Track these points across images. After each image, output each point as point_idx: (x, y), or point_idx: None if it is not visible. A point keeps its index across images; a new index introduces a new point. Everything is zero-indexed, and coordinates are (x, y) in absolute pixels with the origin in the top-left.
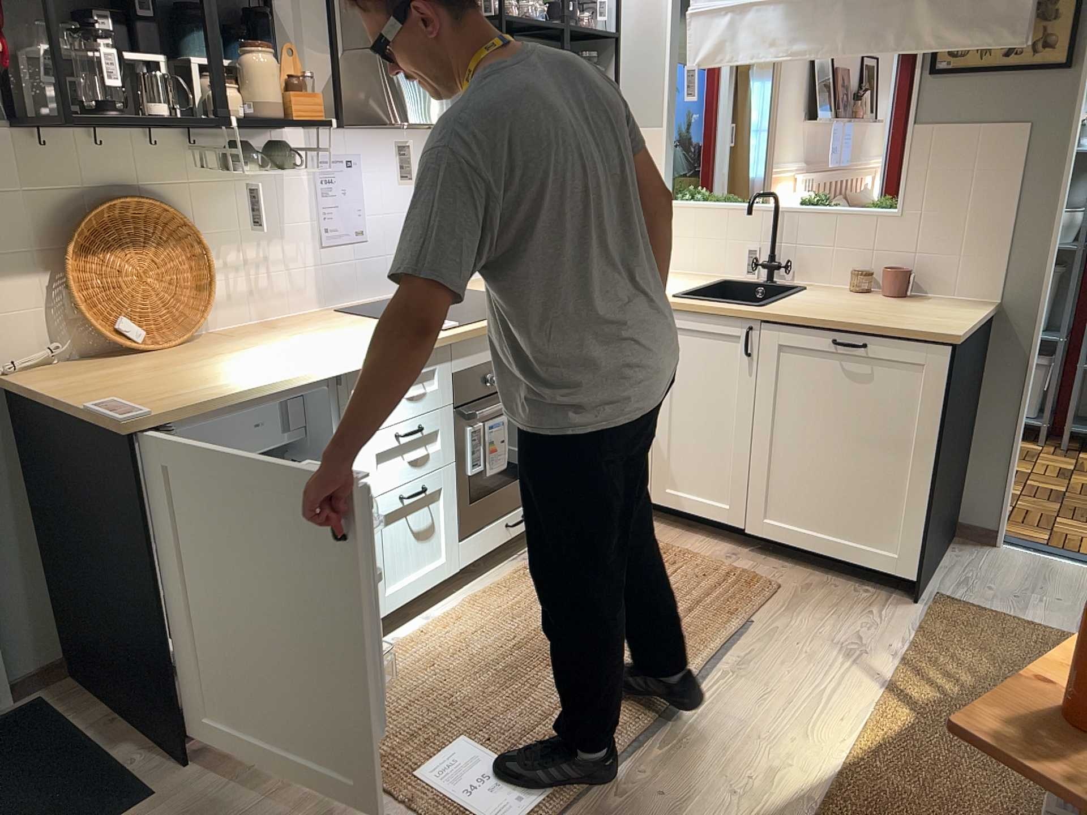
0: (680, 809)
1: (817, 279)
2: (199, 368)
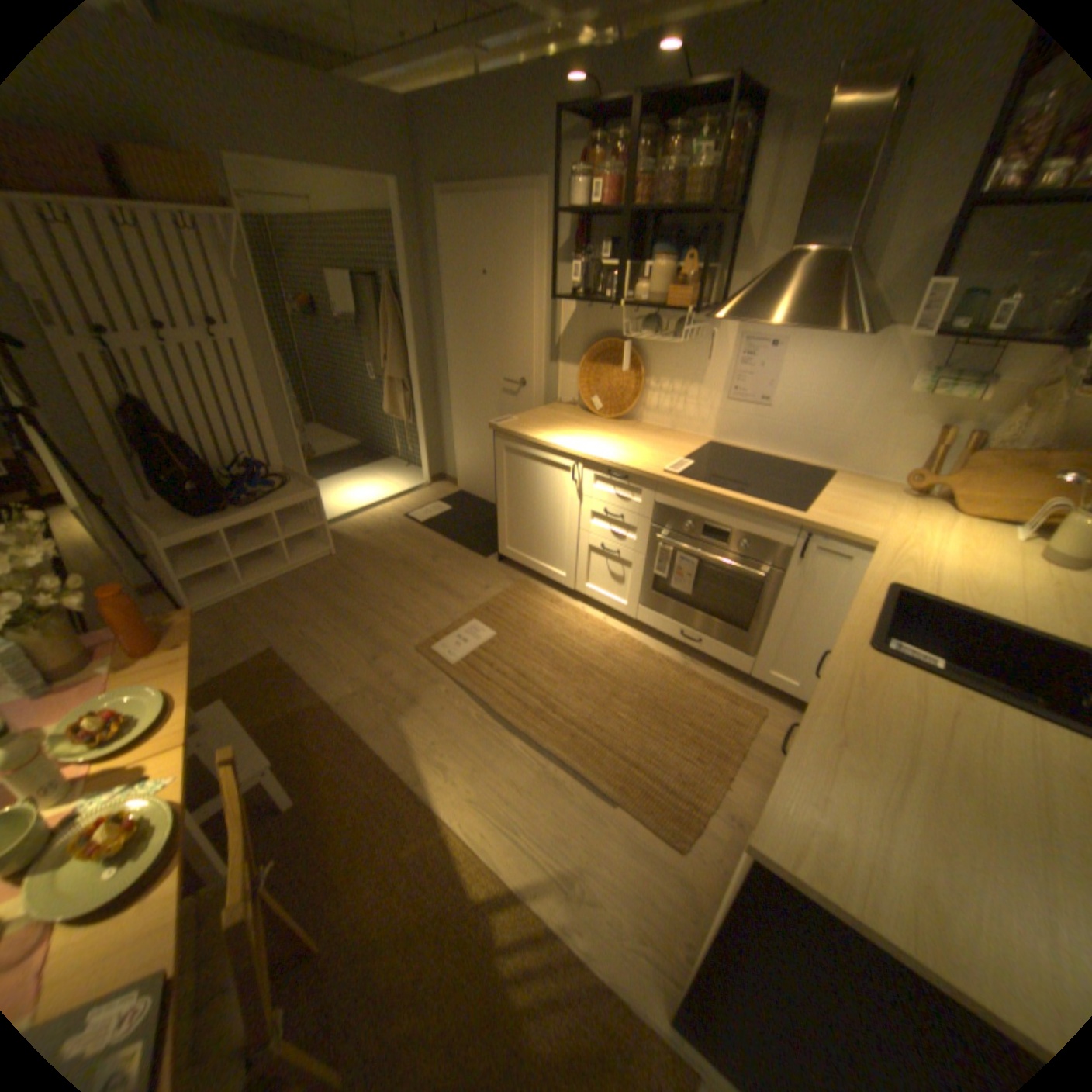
0: (431, 714)
1: None
2: (568, 426)
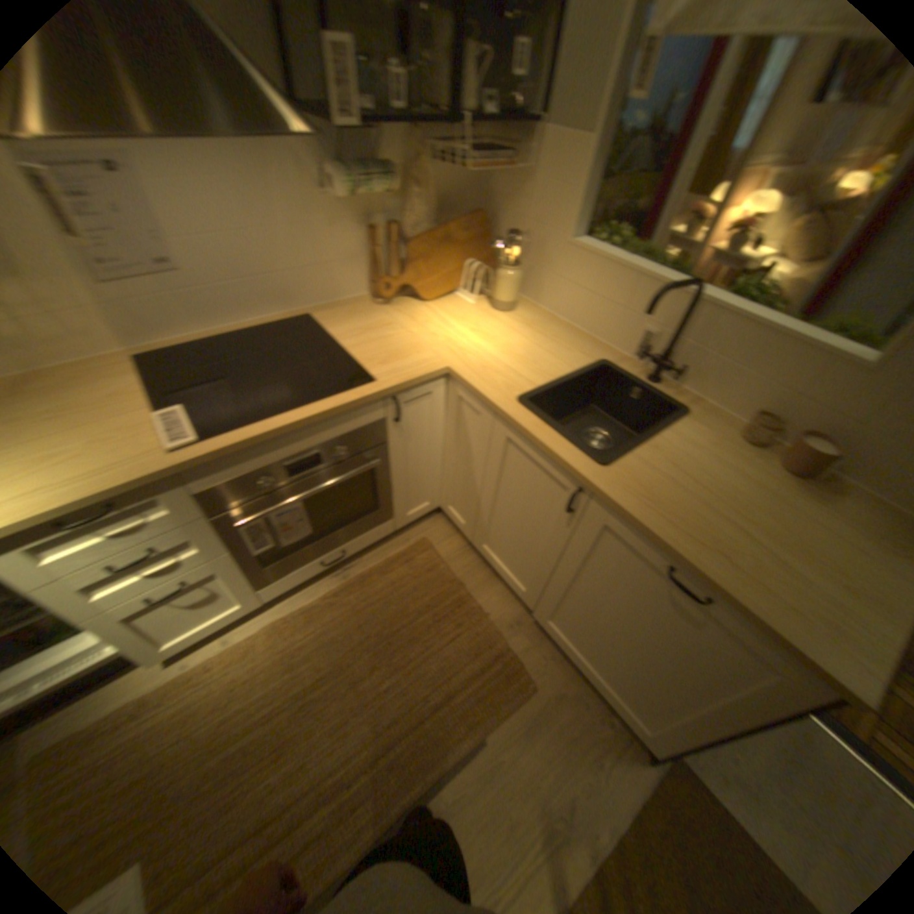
0: None
1: (708, 396)
2: None
